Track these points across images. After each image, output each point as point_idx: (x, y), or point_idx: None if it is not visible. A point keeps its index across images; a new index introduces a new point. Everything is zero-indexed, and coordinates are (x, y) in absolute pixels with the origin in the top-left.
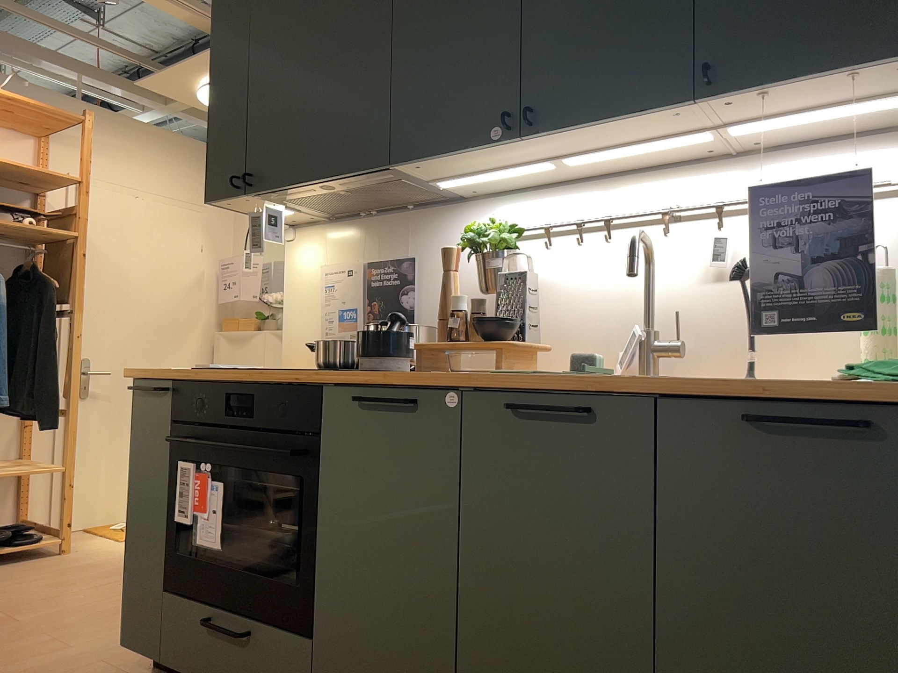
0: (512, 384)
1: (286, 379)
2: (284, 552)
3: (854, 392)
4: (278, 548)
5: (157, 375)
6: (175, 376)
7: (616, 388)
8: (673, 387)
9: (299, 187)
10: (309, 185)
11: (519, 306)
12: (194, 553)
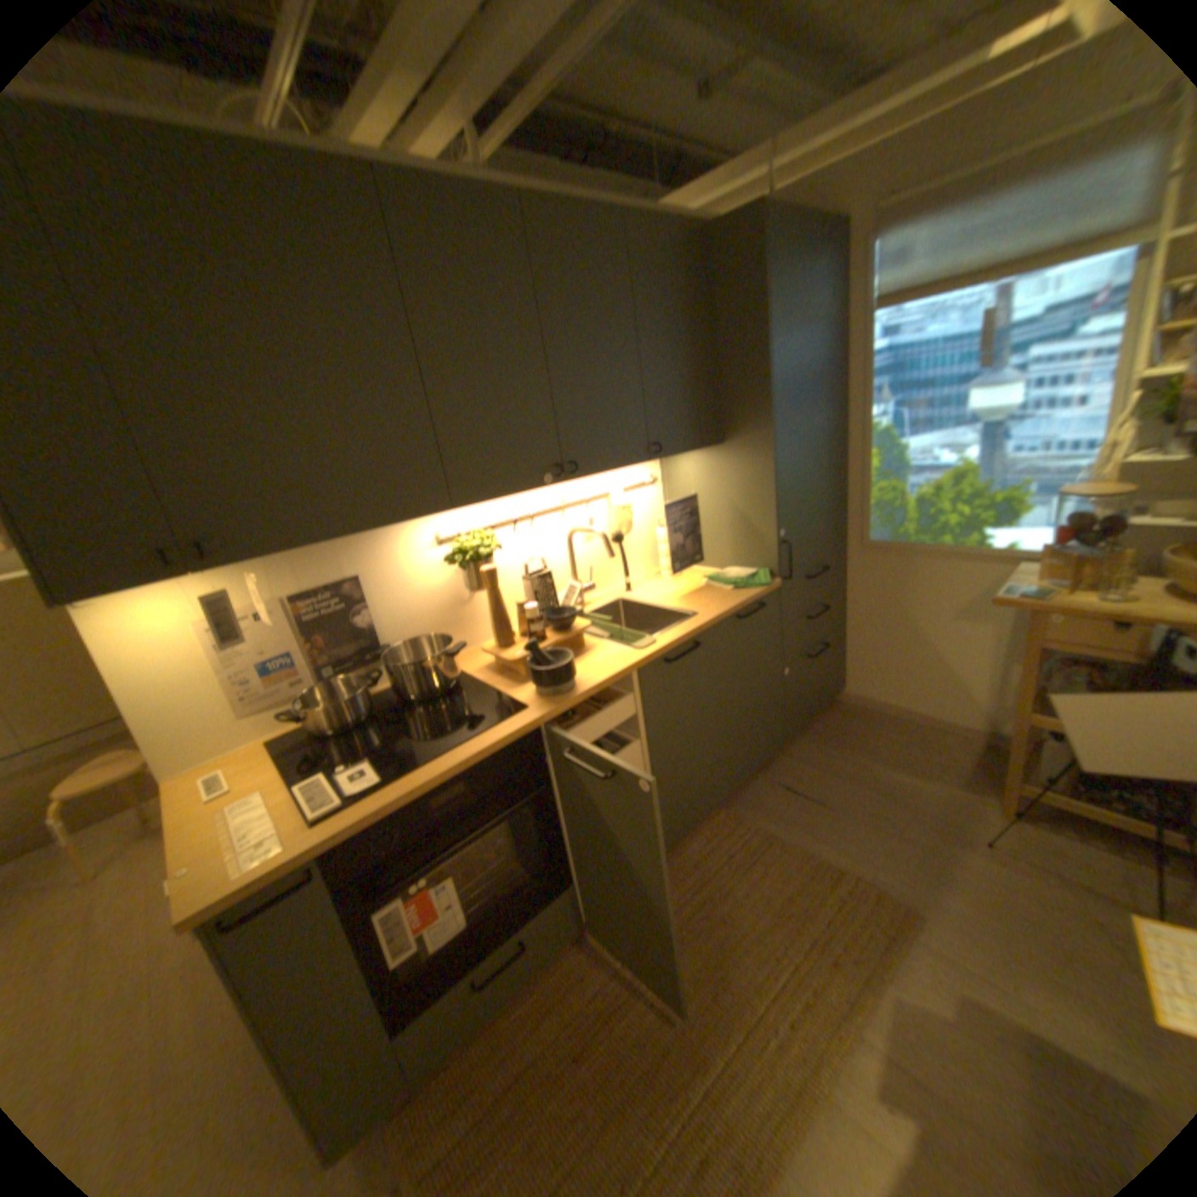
0: (666, 649)
1: (496, 741)
2: (506, 869)
3: (759, 595)
4: (505, 870)
5: (283, 871)
6: (311, 849)
7: (703, 627)
8: (721, 617)
9: (301, 546)
10: (321, 541)
11: (550, 596)
12: (399, 975)
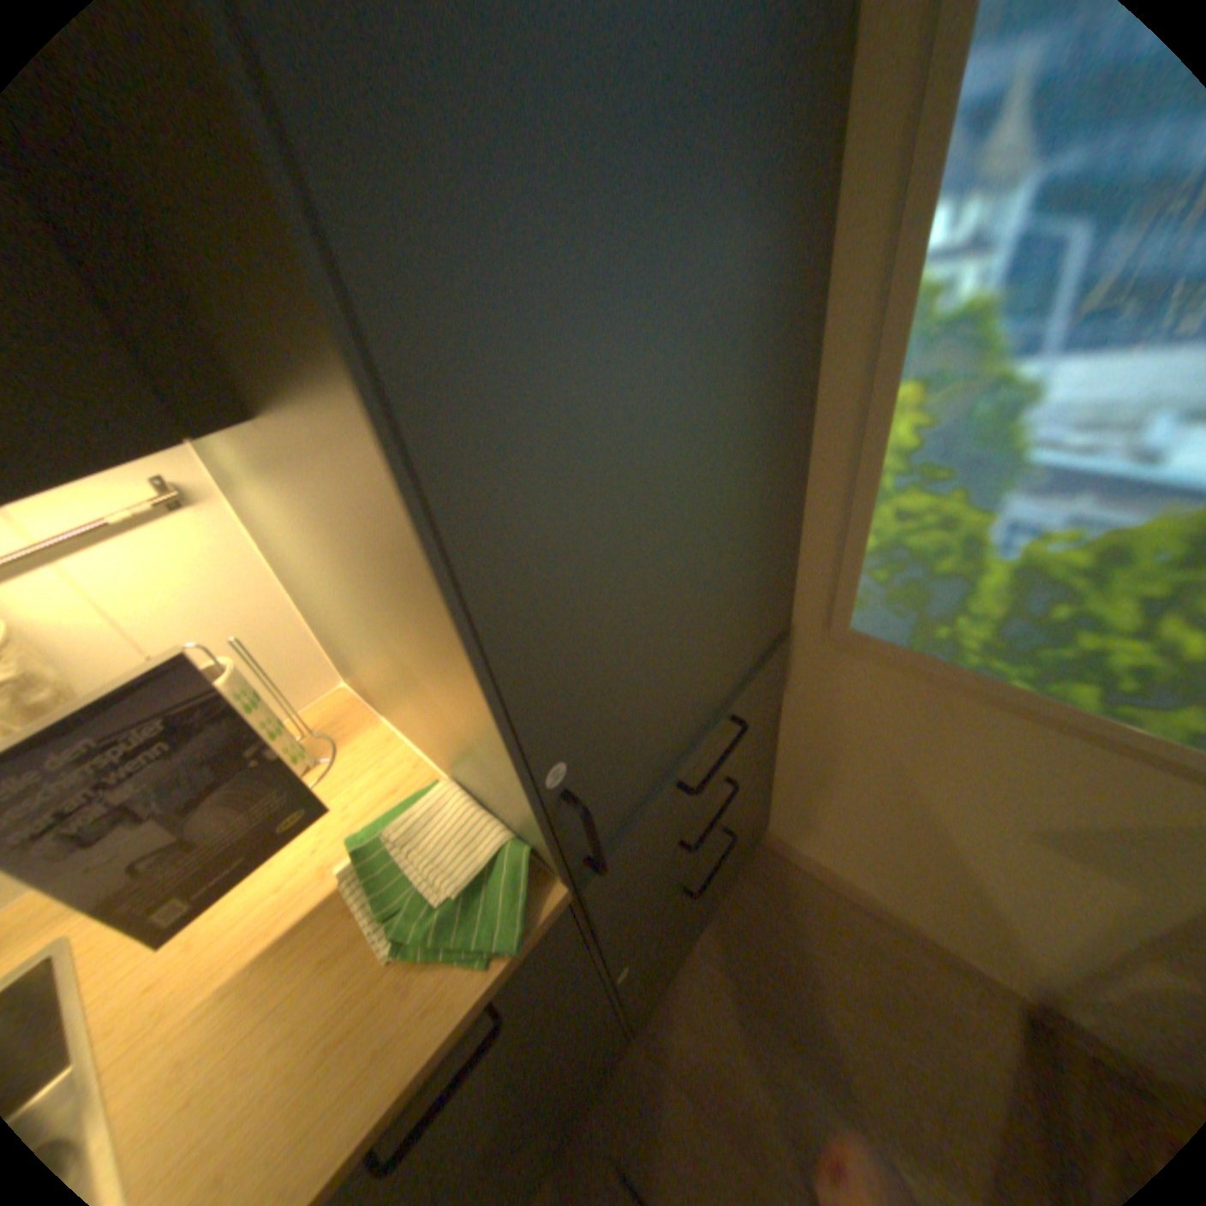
0: None
1: None
2: None
3: (469, 1028)
4: None
5: None
6: None
7: None
8: None
9: None
10: None
11: None
12: None
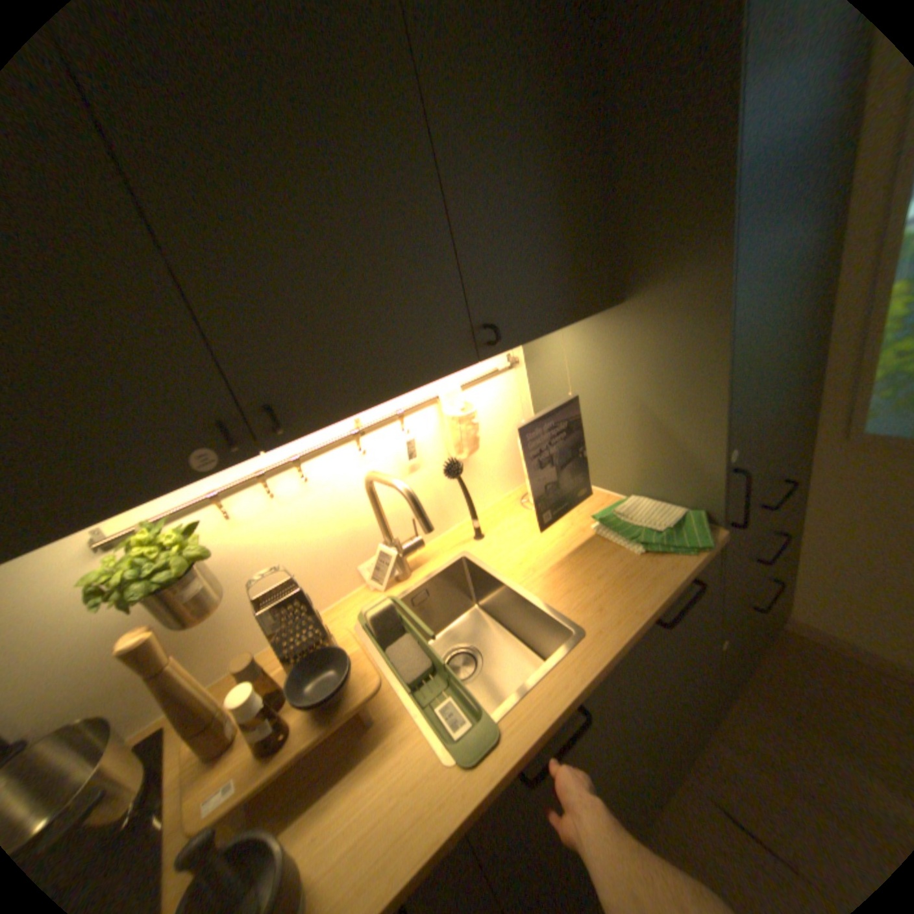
0: (521, 764)
1: None
2: None
3: (697, 574)
4: None
5: None
6: None
7: (598, 679)
8: (632, 645)
9: None
10: None
11: (309, 631)
12: None
